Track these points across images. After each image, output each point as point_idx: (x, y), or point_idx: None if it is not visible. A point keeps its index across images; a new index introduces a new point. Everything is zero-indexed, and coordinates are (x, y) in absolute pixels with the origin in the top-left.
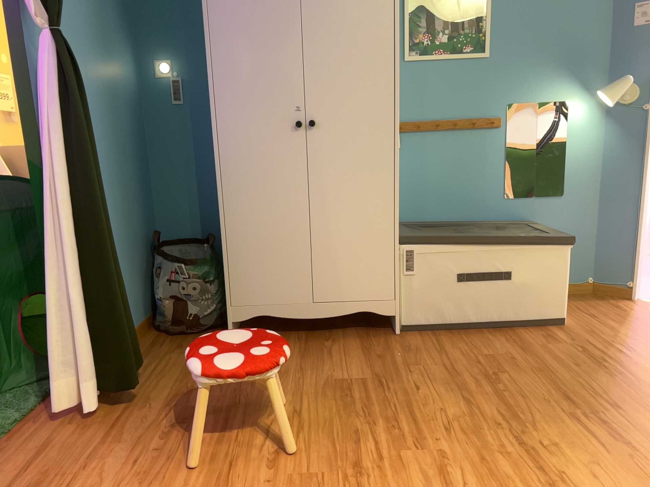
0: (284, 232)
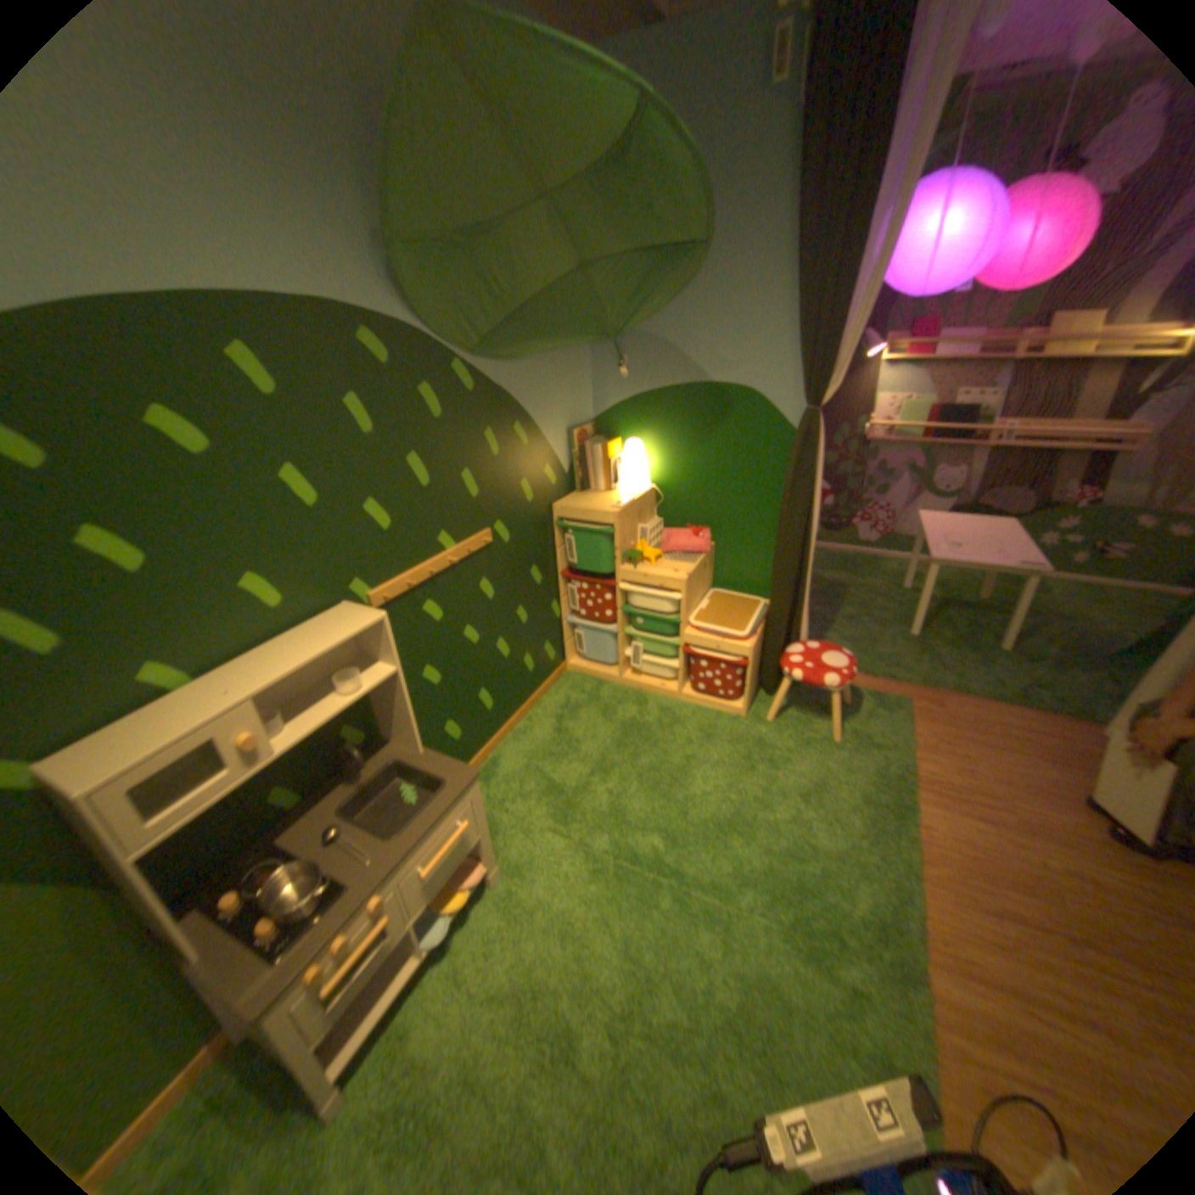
0: None
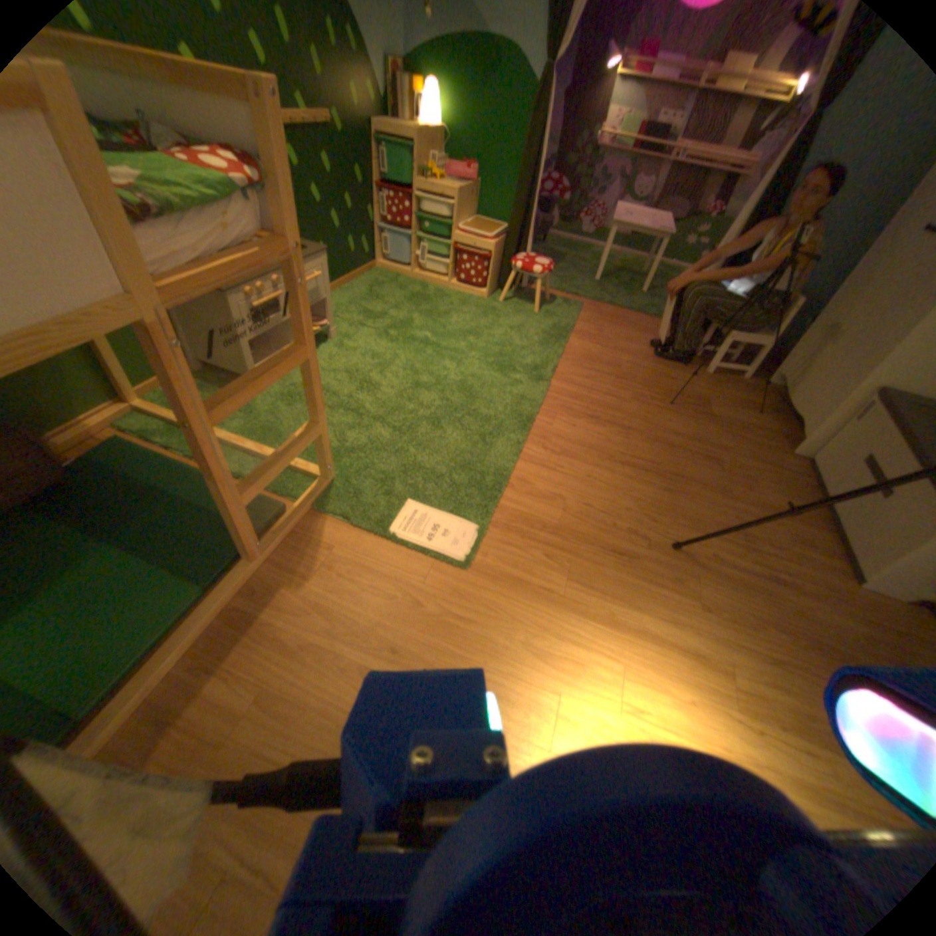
0: (833, 328)
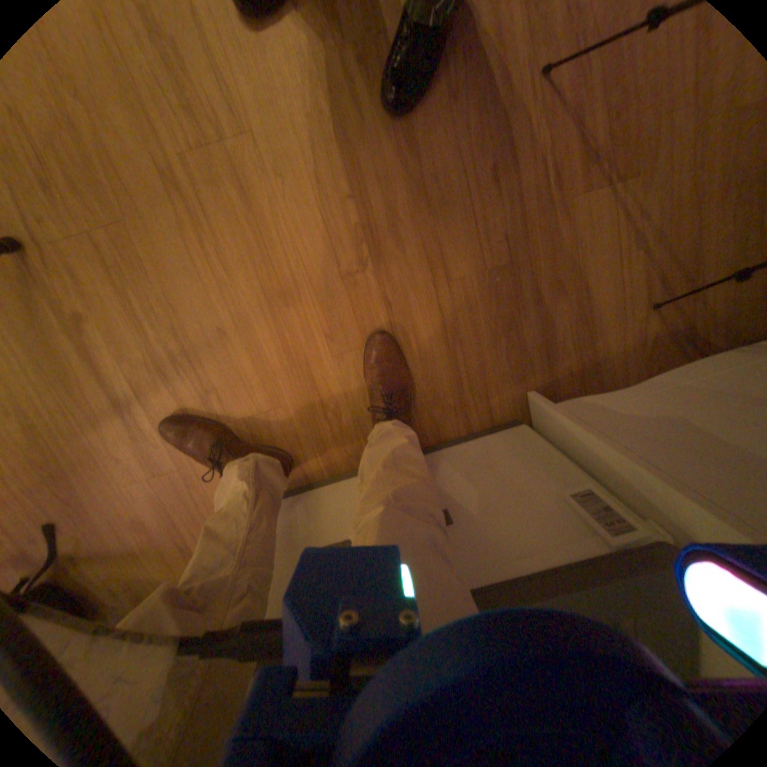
0: None
